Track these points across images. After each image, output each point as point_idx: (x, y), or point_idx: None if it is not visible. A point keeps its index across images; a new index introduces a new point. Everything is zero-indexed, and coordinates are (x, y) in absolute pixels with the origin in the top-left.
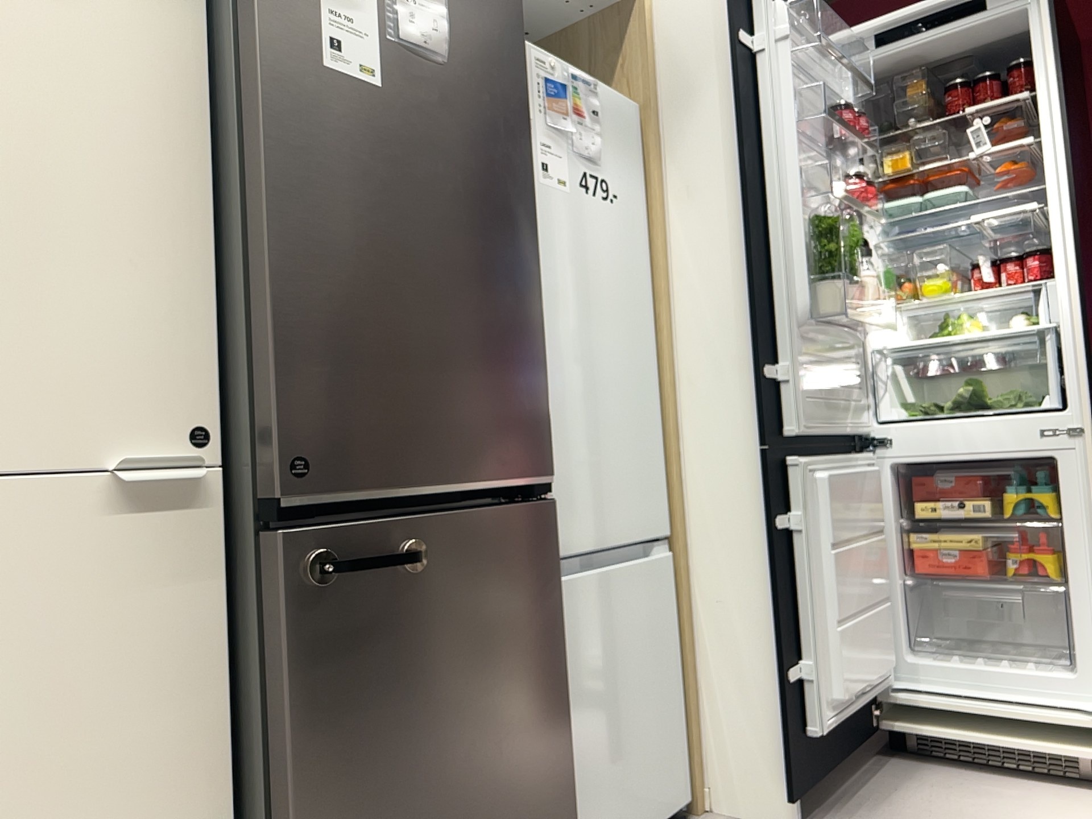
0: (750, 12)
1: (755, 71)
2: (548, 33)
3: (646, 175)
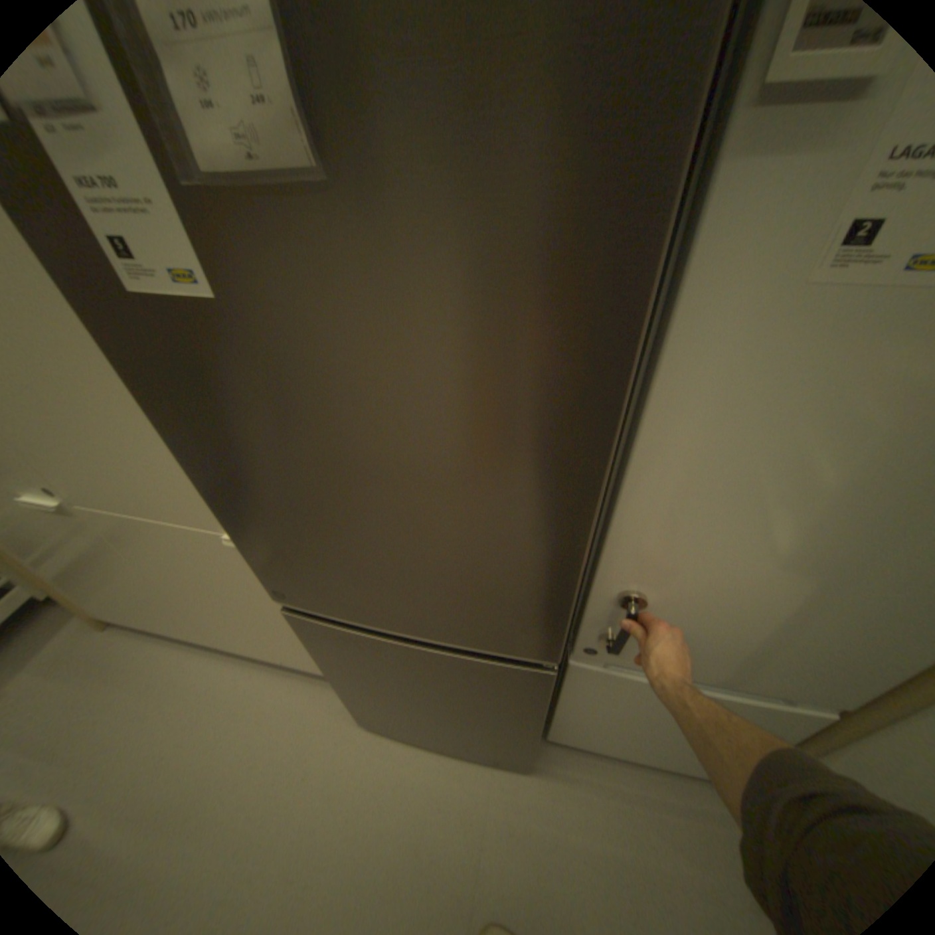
0: None
1: None
2: None
3: None
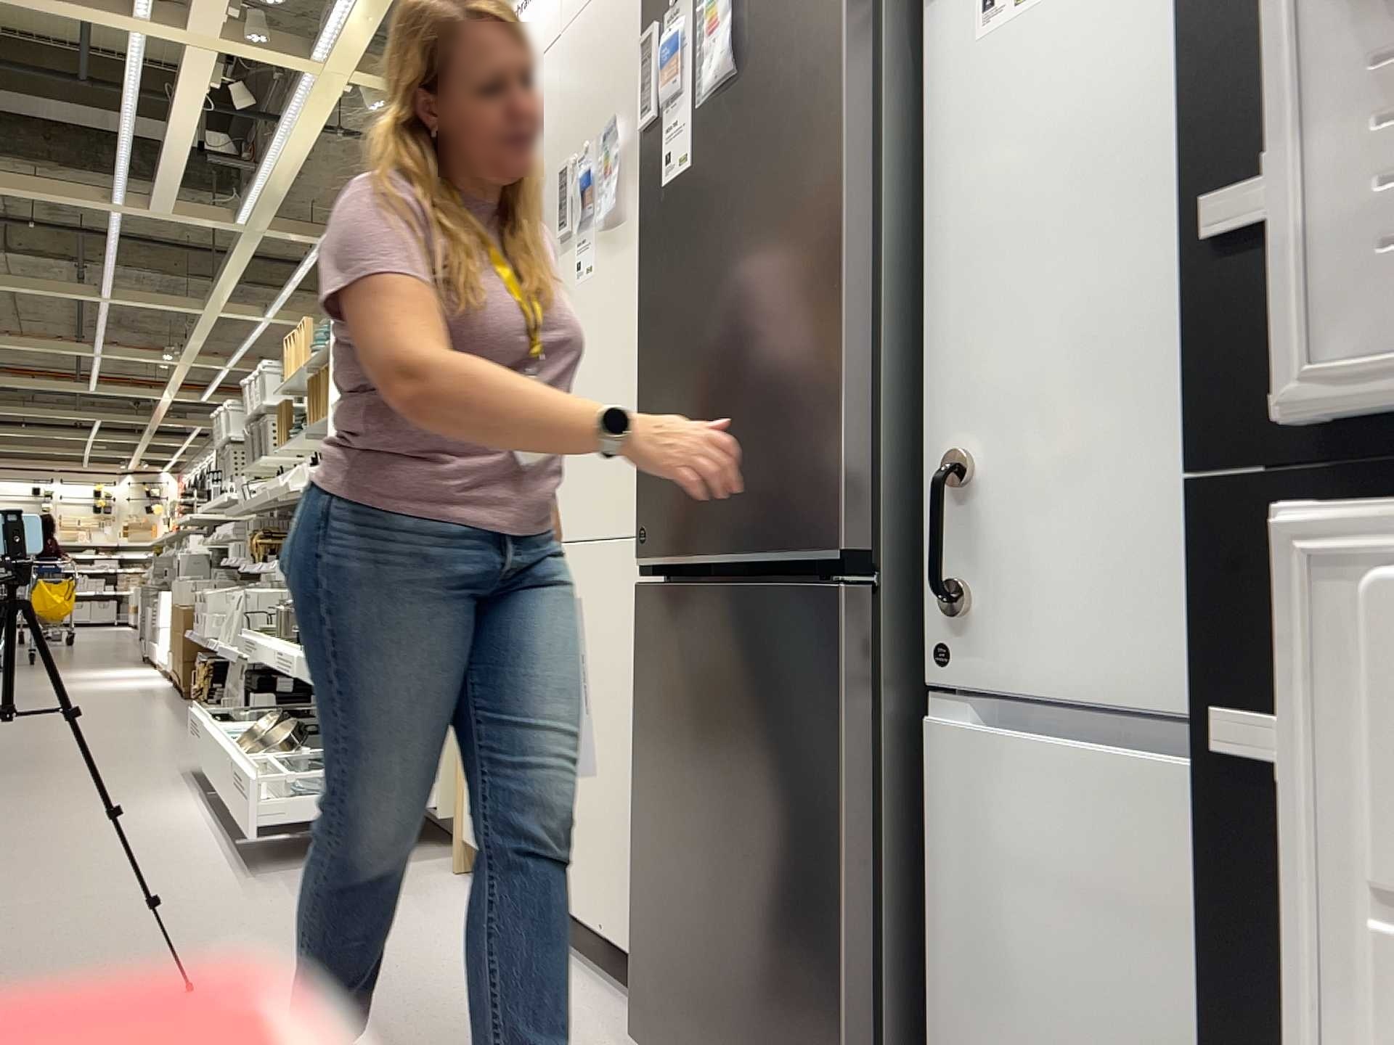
0: None
1: None
2: None
3: None
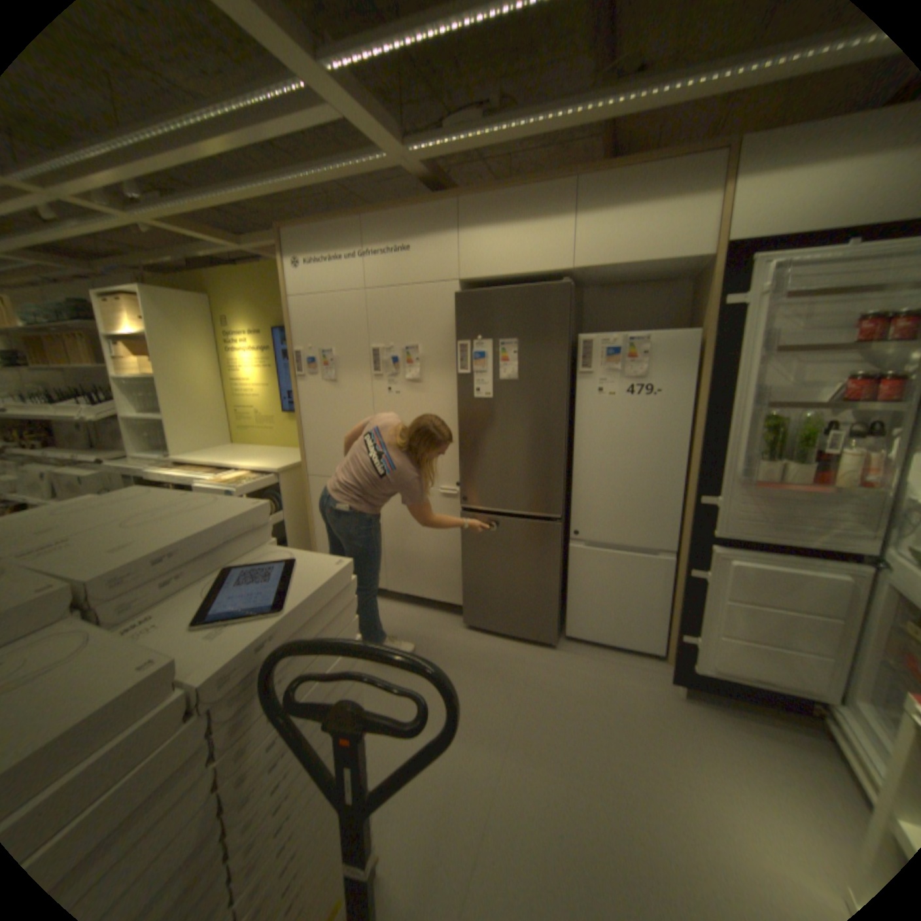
0: (750, 276)
1: (743, 318)
2: (700, 268)
3: (703, 370)
